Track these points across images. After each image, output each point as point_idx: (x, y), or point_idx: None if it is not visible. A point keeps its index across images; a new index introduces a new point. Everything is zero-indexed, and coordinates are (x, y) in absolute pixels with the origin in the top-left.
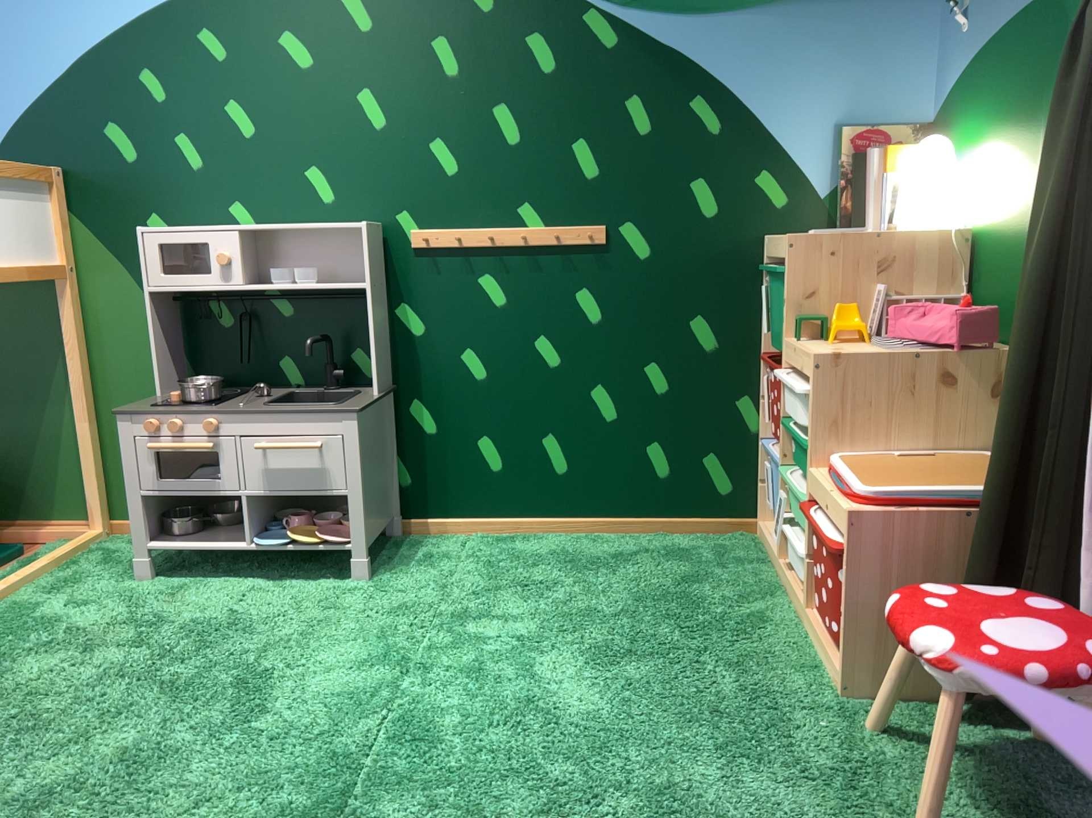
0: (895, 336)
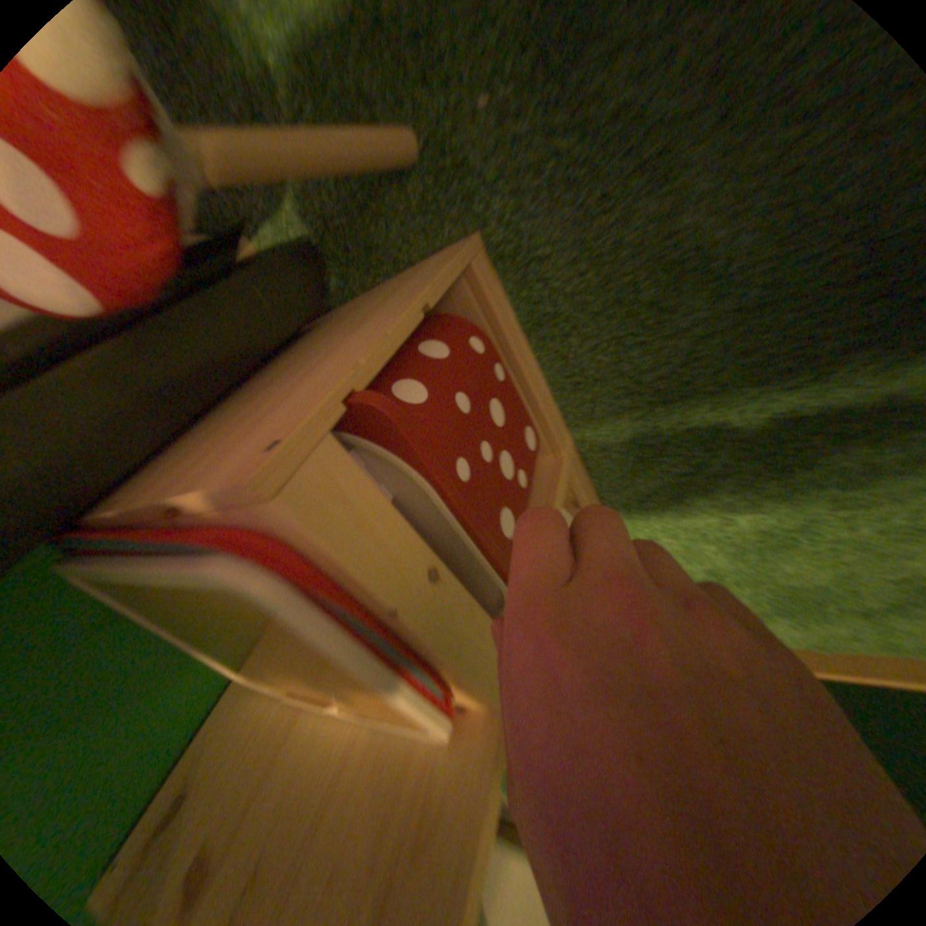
0: None
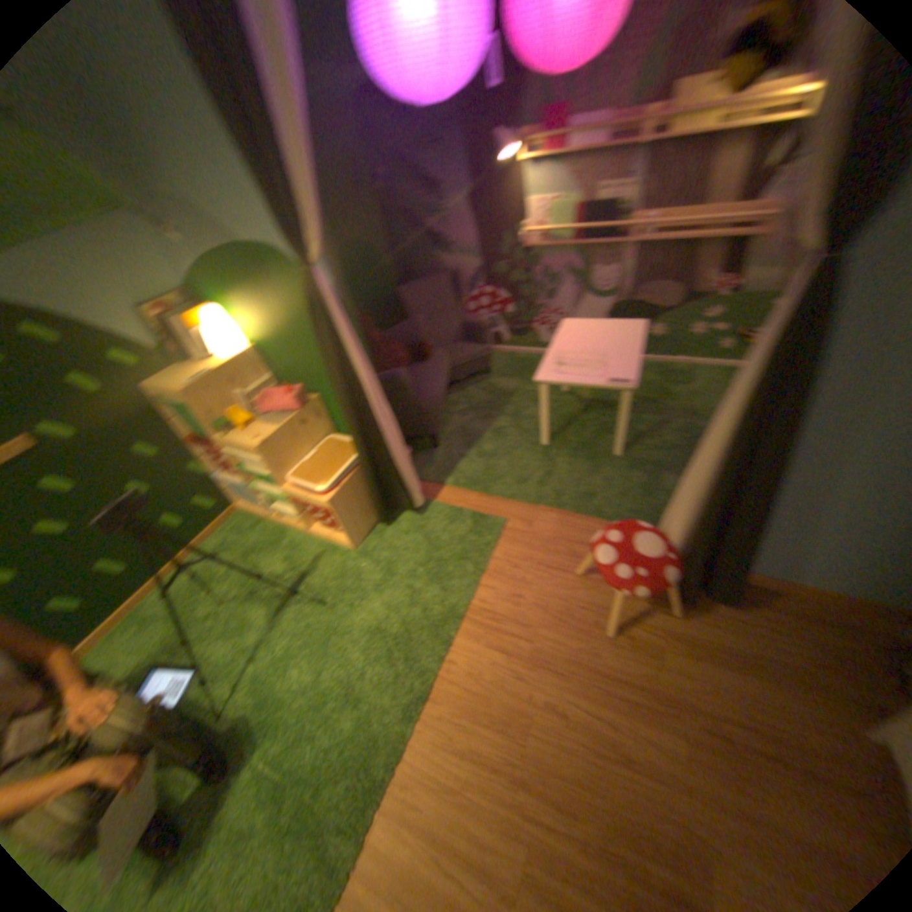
0: (262, 414)
